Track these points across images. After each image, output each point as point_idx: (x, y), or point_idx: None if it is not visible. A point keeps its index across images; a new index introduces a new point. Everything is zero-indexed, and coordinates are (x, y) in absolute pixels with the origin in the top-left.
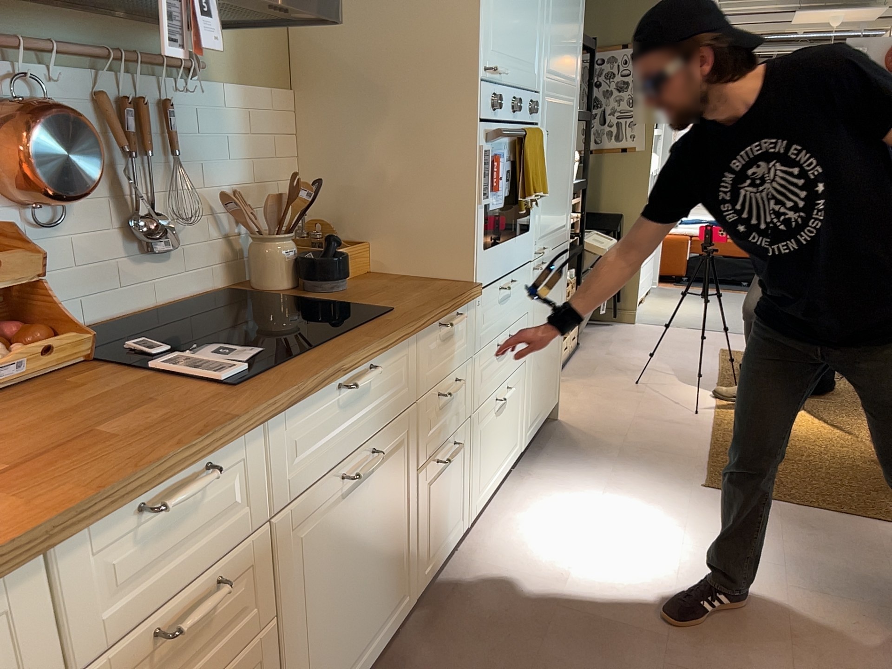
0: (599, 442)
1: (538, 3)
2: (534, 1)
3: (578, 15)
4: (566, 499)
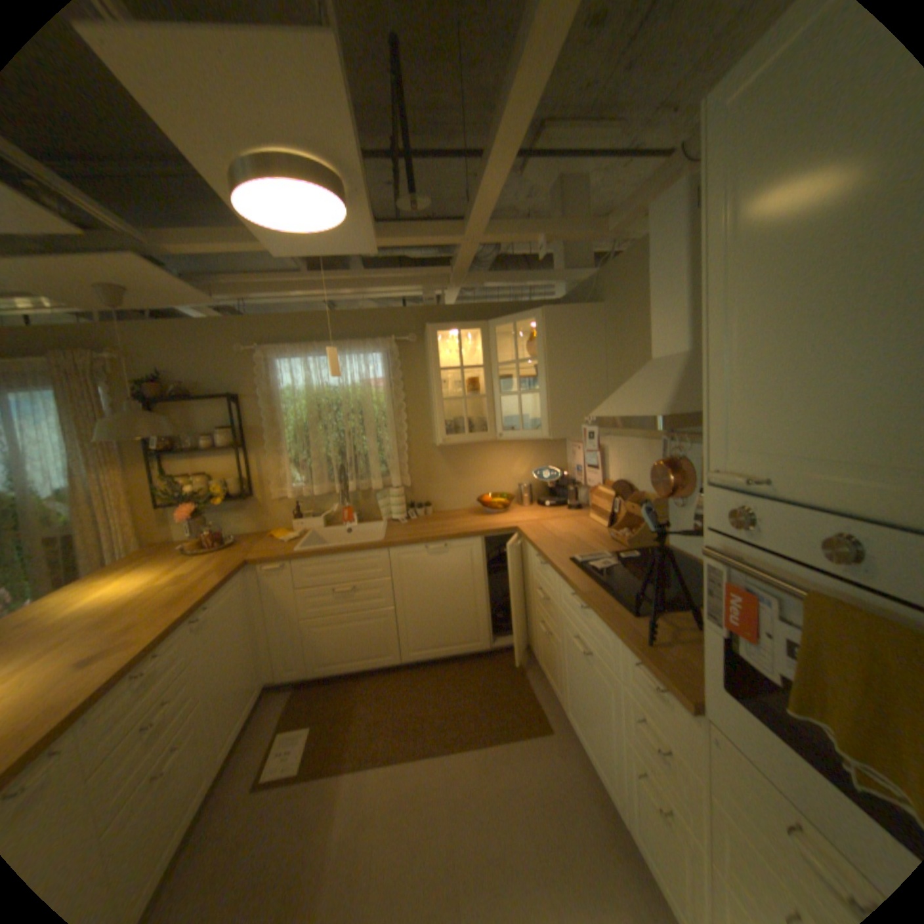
0: None
1: None
2: None
3: None
4: None
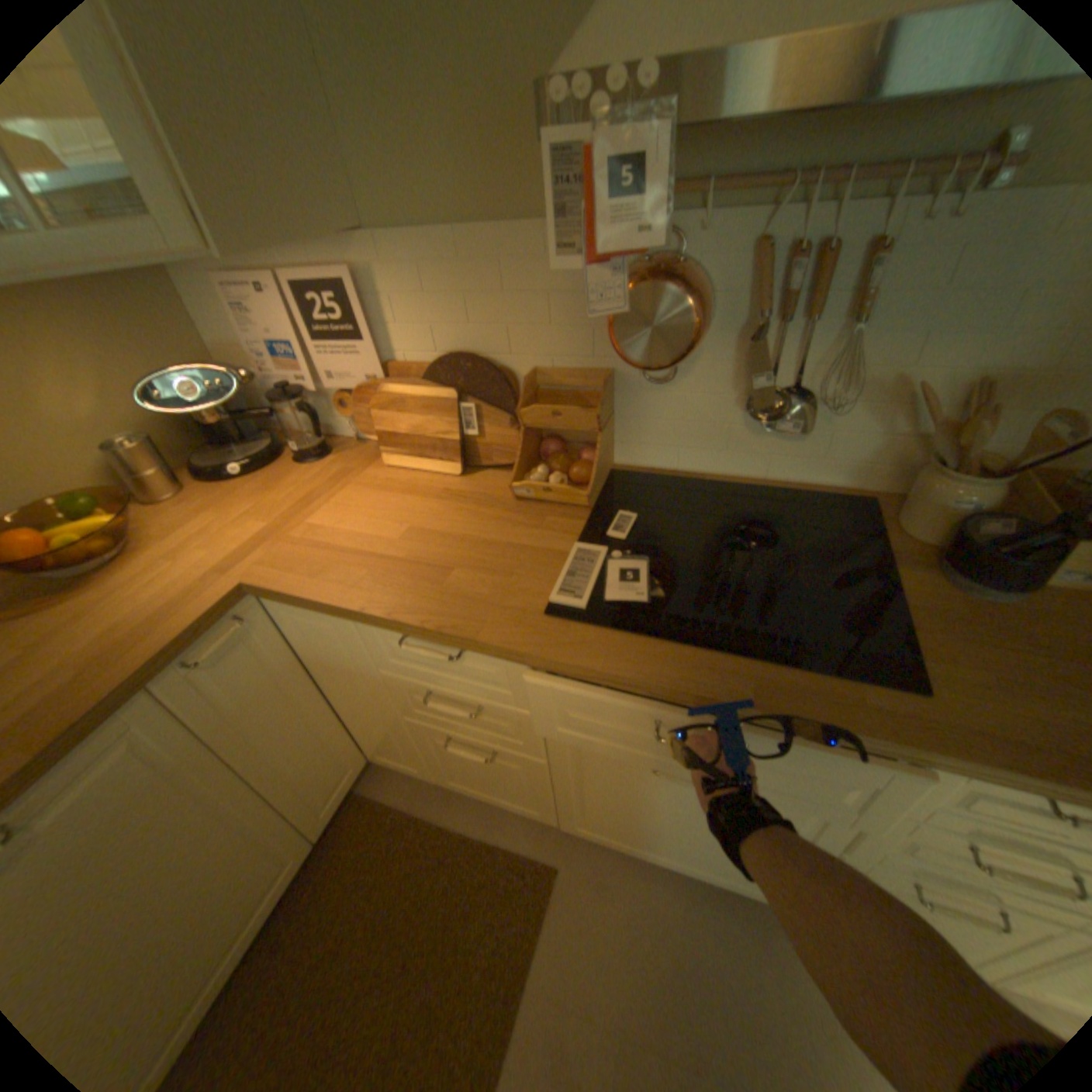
0: None
1: None
2: None
3: None
4: None
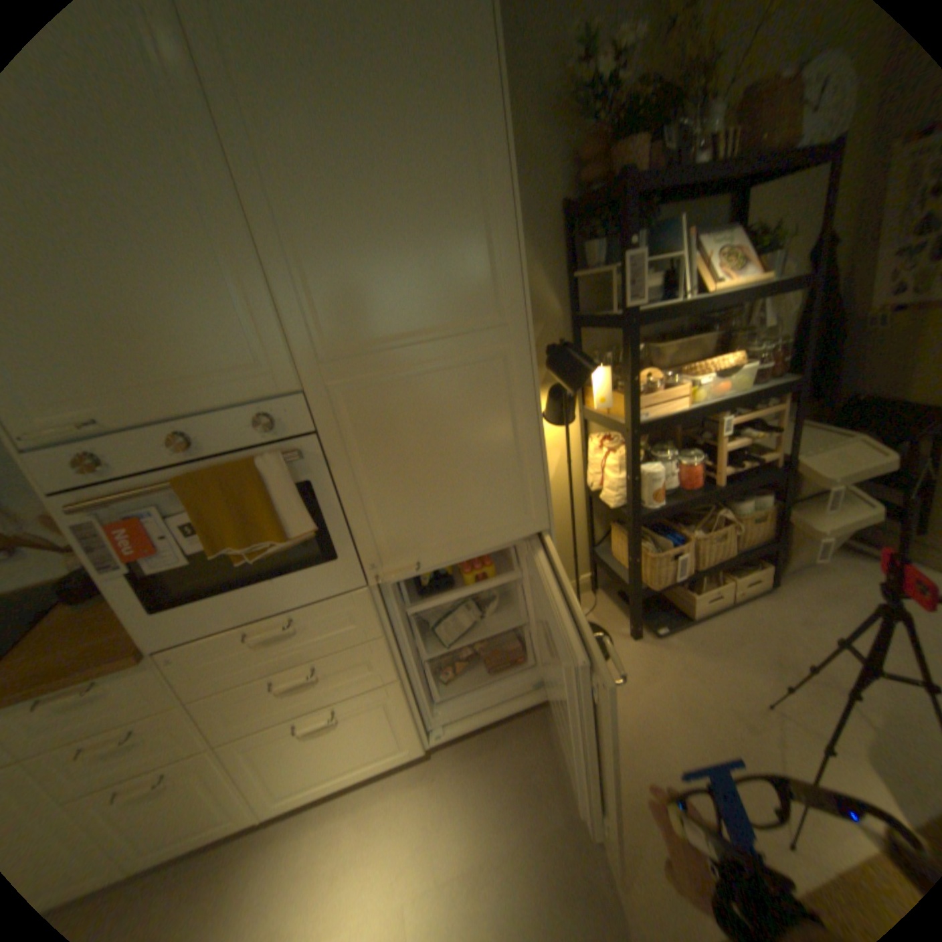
0: (562, 789)
1: (214, 268)
2: (188, 272)
3: (466, 203)
4: (403, 854)
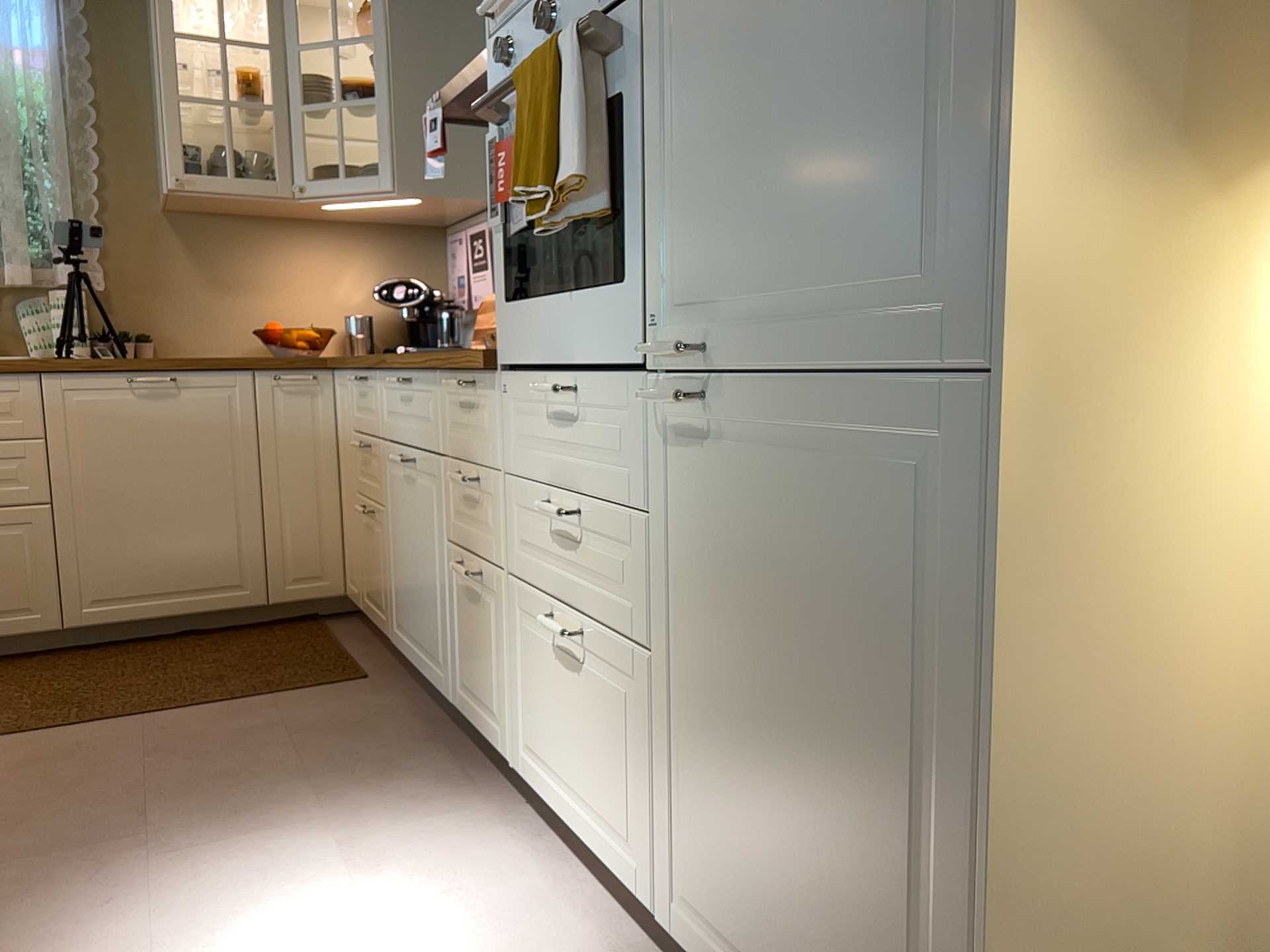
0: None
1: None
2: None
3: None
4: None
